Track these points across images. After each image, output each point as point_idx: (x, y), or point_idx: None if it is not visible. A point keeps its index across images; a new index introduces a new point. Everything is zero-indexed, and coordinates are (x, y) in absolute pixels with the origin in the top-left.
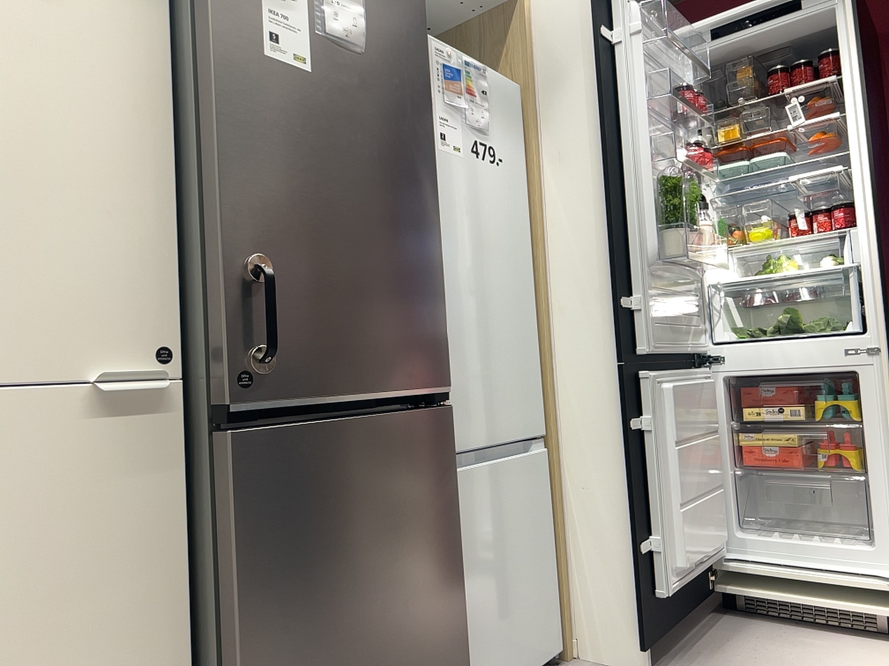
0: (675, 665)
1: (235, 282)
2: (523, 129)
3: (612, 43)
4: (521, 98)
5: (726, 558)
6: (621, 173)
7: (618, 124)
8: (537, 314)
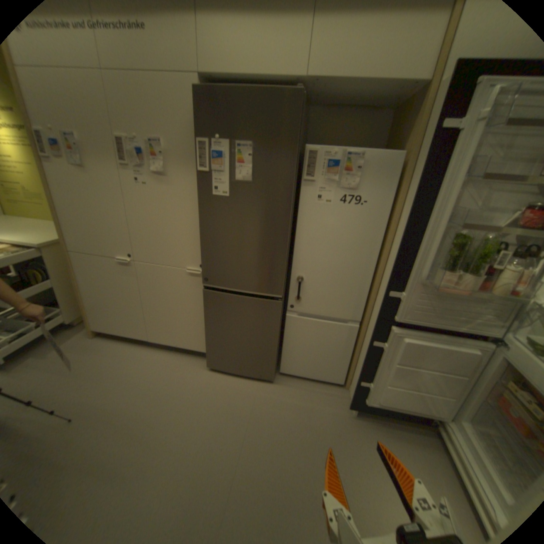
0: (367, 424)
1: (205, 257)
2: (403, 177)
3: (458, 129)
4: (409, 157)
5: (447, 424)
6: (425, 224)
7: (436, 192)
8: (376, 273)
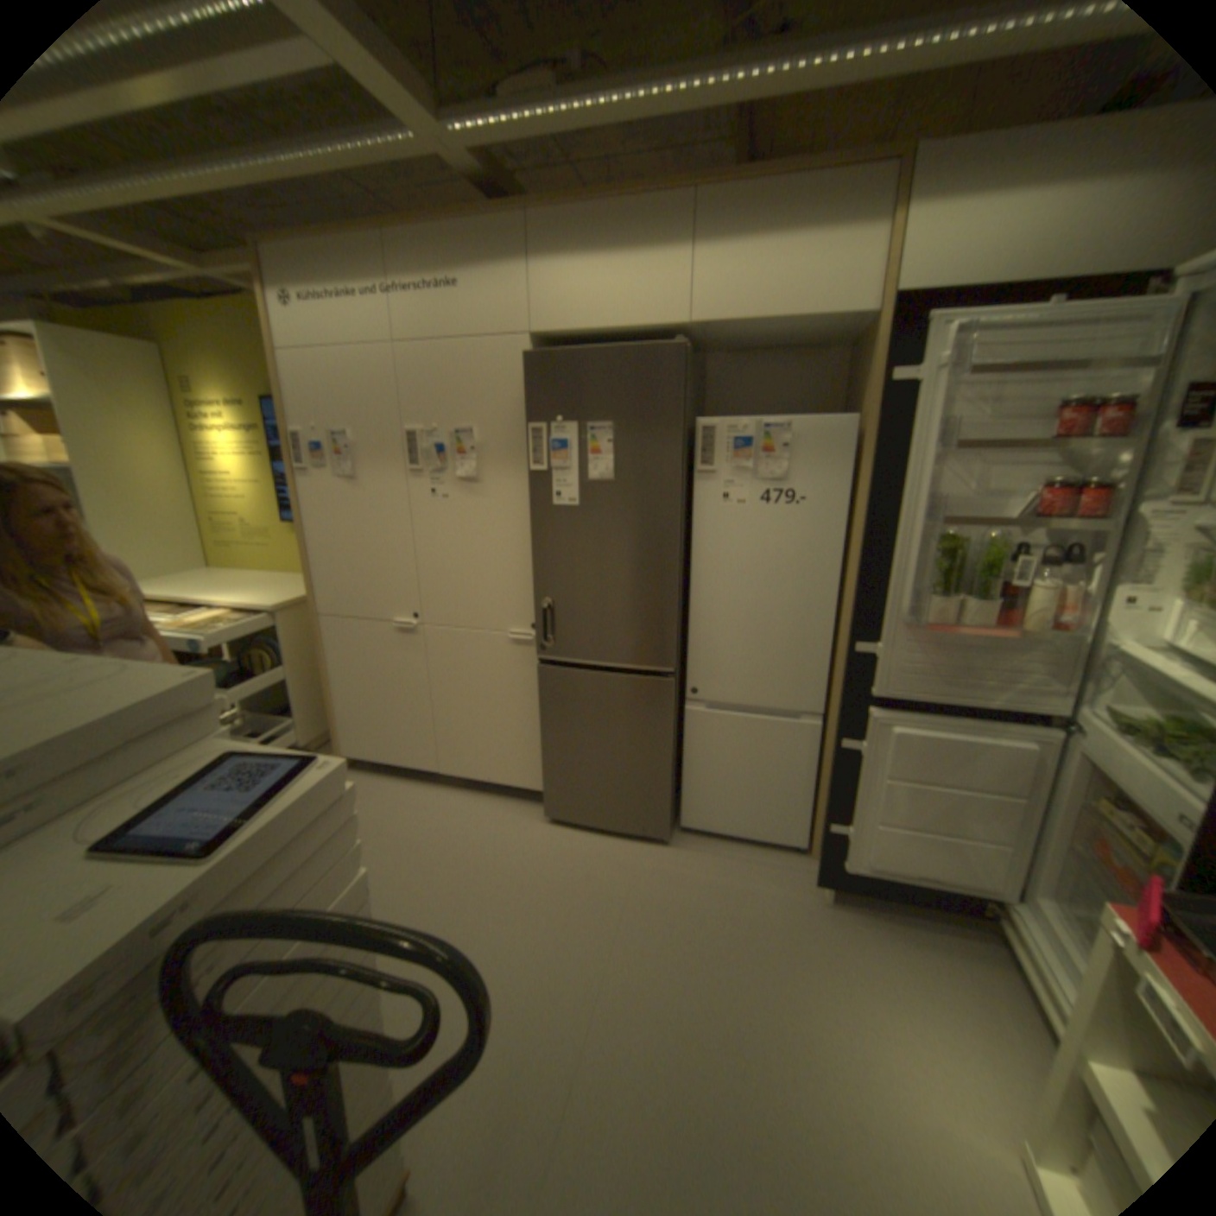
0: (855, 918)
1: (541, 608)
2: (862, 455)
3: (916, 382)
4: (866, 424)
5: (1012, 908)
6: (894, 526)
7: (902, 474)
8: (840, 622)
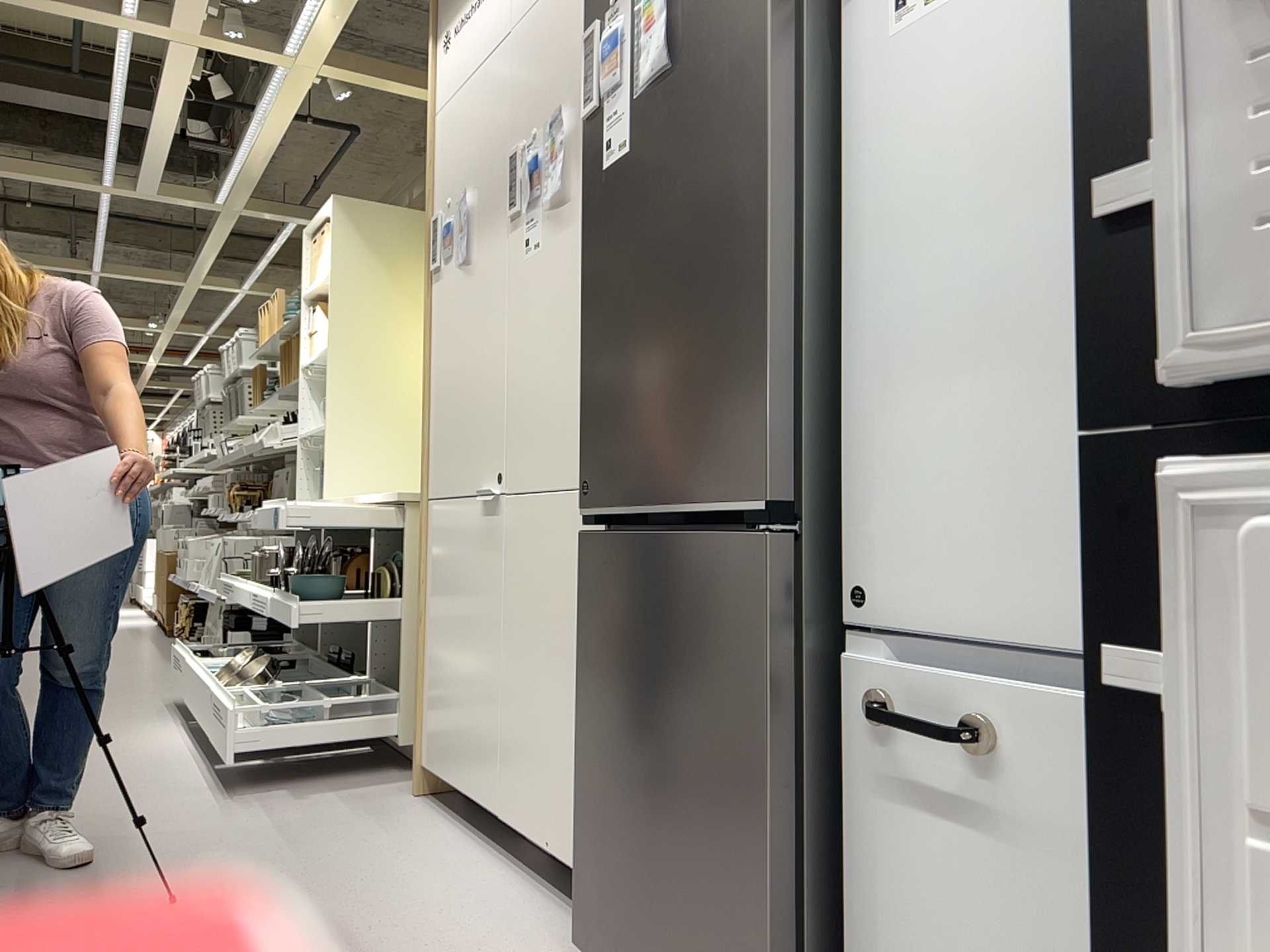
0: None
1: (586, 401)
2: None
3: None
4: None
5: None
6: None
7: None
8: None
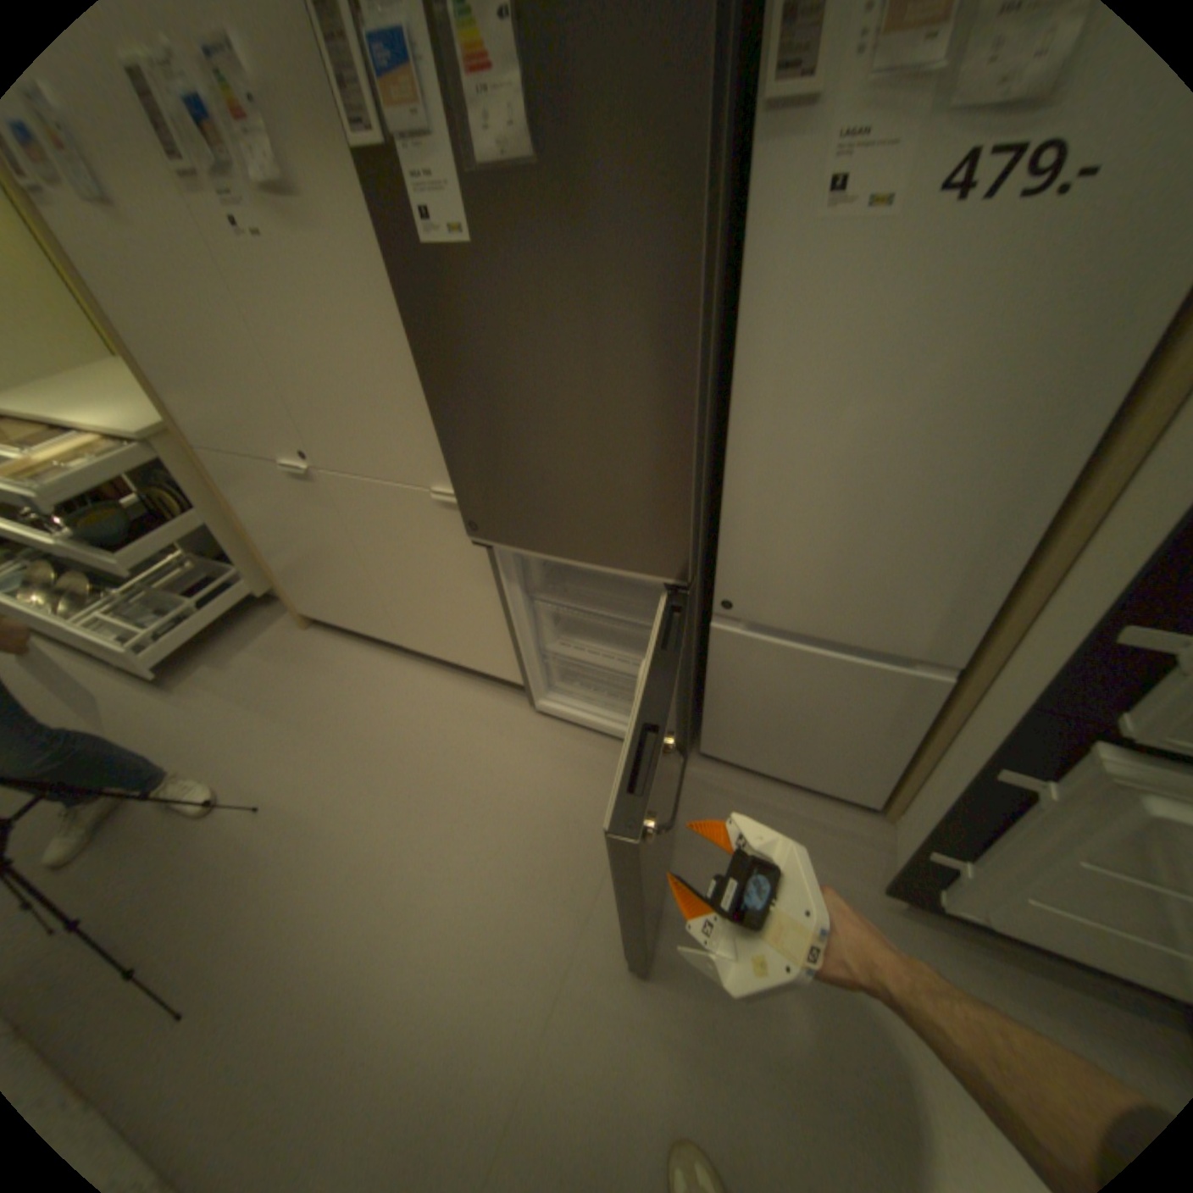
0: (938, 938)
1: (455, 463)
2: None
3: None
4: None
5: None
6: None
7: None
8: (1068, 513)
